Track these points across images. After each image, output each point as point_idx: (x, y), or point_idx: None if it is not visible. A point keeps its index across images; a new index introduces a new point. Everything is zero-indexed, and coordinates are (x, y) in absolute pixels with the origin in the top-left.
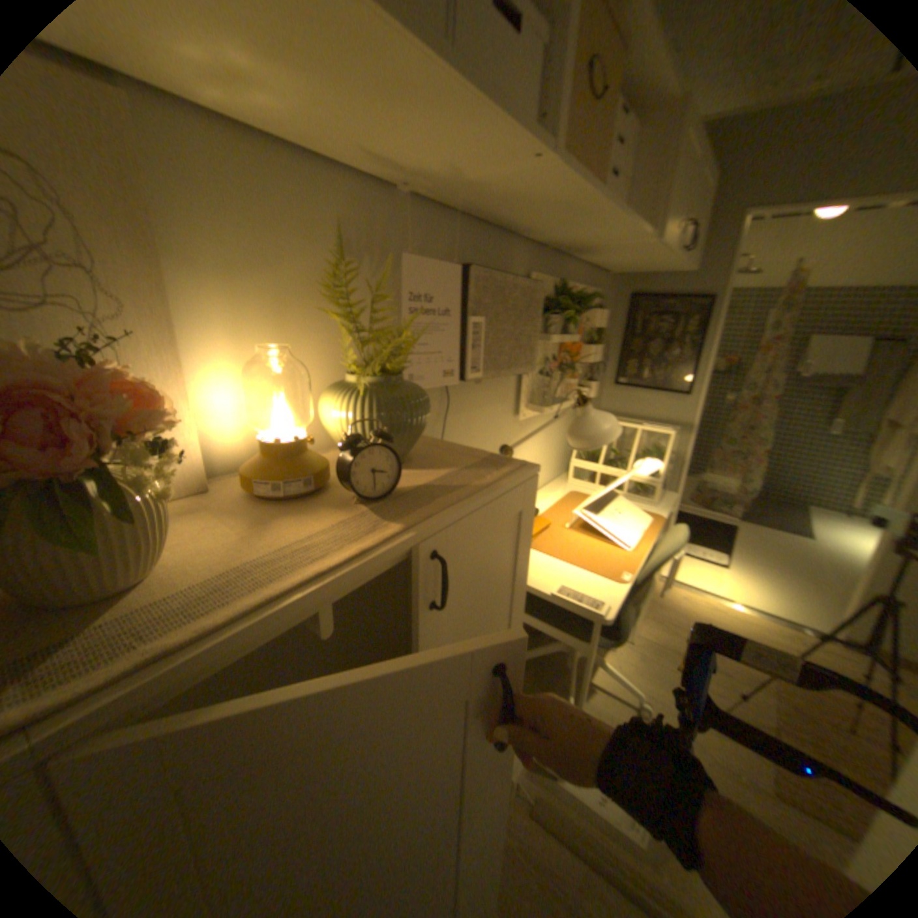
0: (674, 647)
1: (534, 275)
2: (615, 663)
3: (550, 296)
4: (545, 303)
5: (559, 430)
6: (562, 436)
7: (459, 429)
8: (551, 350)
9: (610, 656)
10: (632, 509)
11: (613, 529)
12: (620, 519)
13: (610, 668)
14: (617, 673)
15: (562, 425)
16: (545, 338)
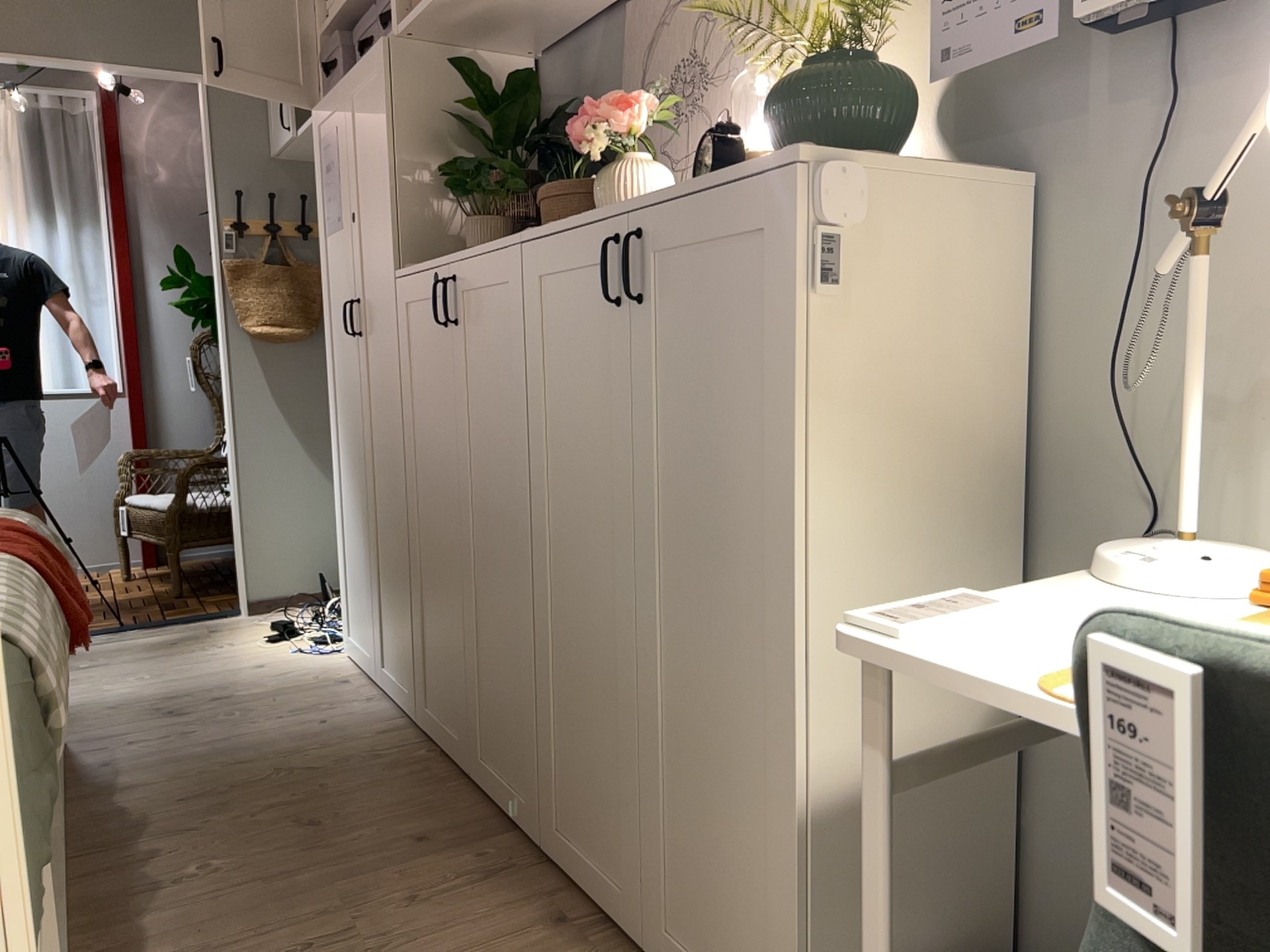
0: None
1: None
2: None
3: None
4: None
5: None
6: None
7: (1264, 181)
8: None
9: None
10: None
11: None
12: None
13: None
14: None
15: None
16: None
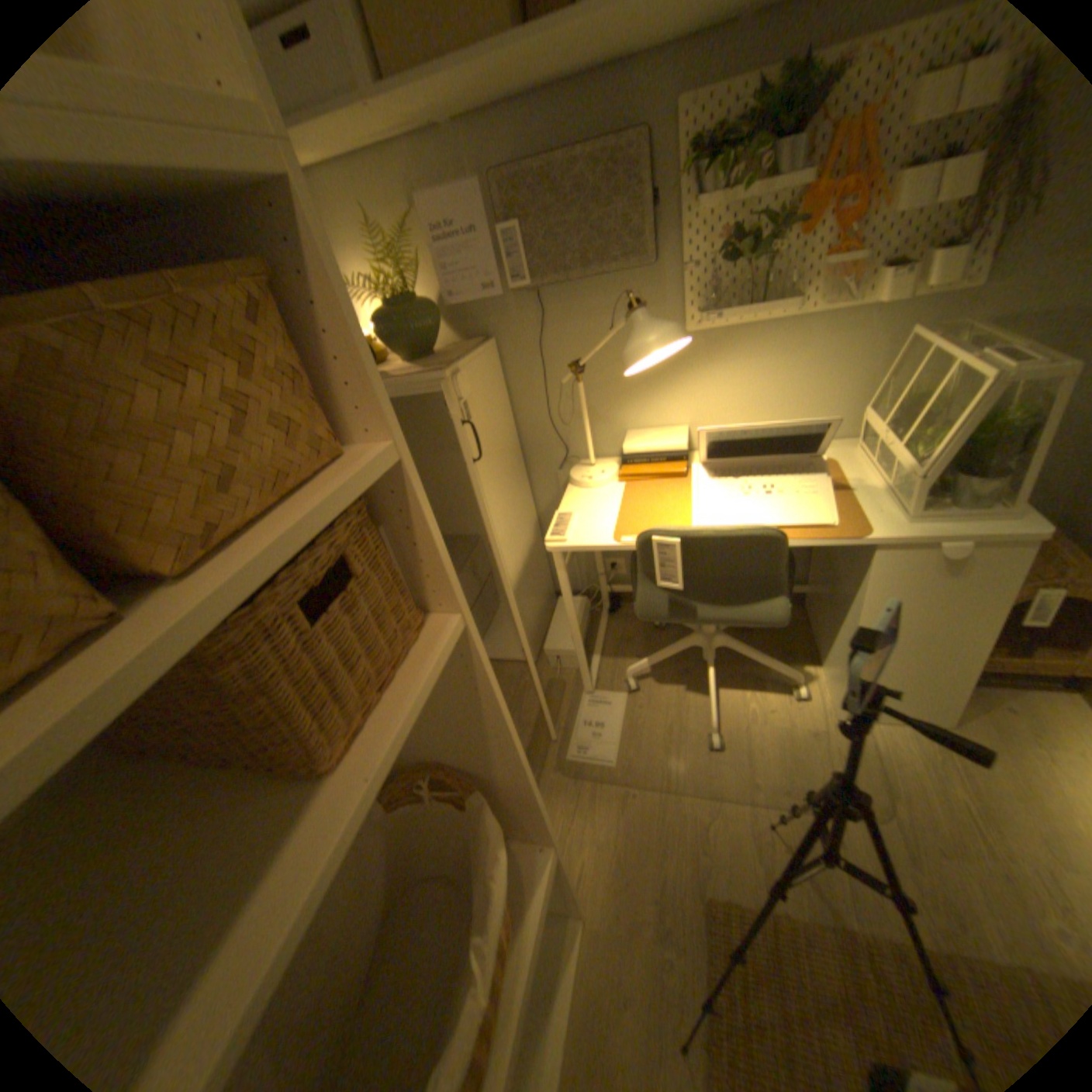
0: (899, 776)
1: (681, 100)
2: (775, 707)
3: (740, 116)
4: (709, 139)
5: (864, 352)
6: (879, 364)
7: (571, 339)
8: (771, 210)
9: (784, 700)
10: (808, 497)
11: (706, 500)
12: (747, 497)
13: (710, 677)
14: (712, 686)
15: (875, 341)
16: (698, 202)
